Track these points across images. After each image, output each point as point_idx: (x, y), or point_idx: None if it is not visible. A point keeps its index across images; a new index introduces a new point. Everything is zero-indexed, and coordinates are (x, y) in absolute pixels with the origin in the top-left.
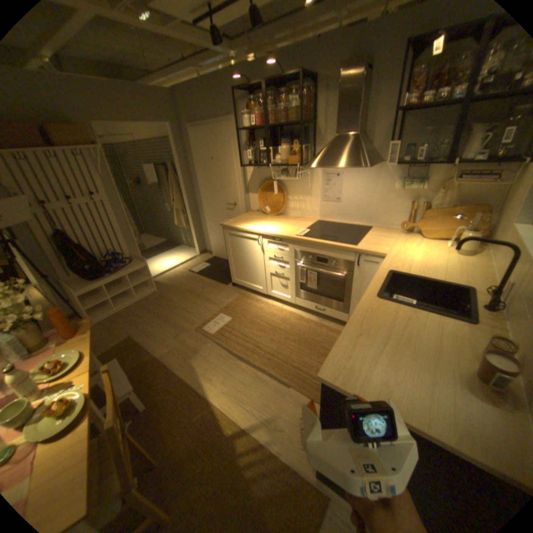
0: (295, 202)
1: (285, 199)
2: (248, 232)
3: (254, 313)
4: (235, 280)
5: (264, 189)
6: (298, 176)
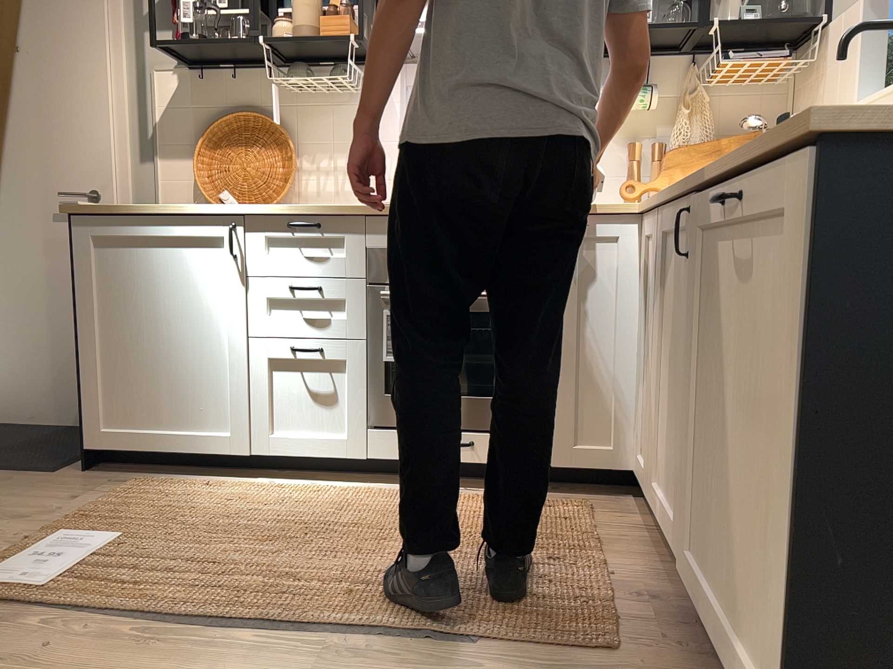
0: (321, 176)
1: (292, 162)
2: (191, 216)
3: (219, 511)
4: (104, 438)
5: (218, 139)
6: (333, 100)
